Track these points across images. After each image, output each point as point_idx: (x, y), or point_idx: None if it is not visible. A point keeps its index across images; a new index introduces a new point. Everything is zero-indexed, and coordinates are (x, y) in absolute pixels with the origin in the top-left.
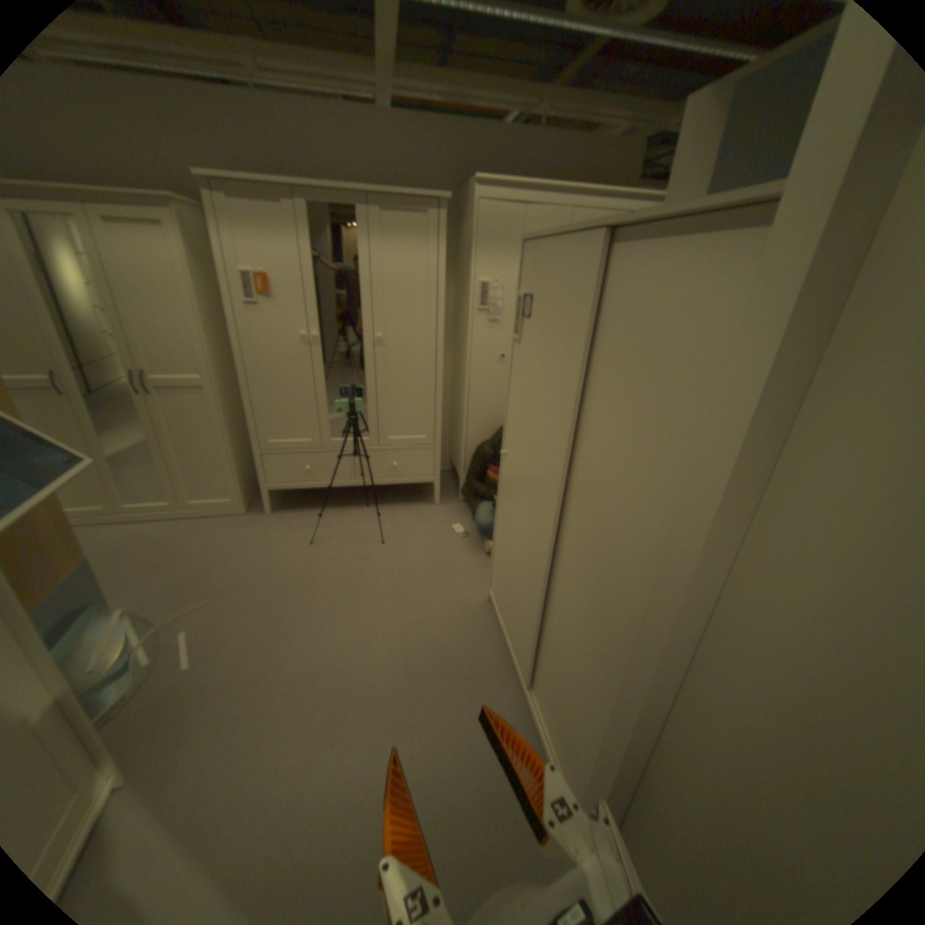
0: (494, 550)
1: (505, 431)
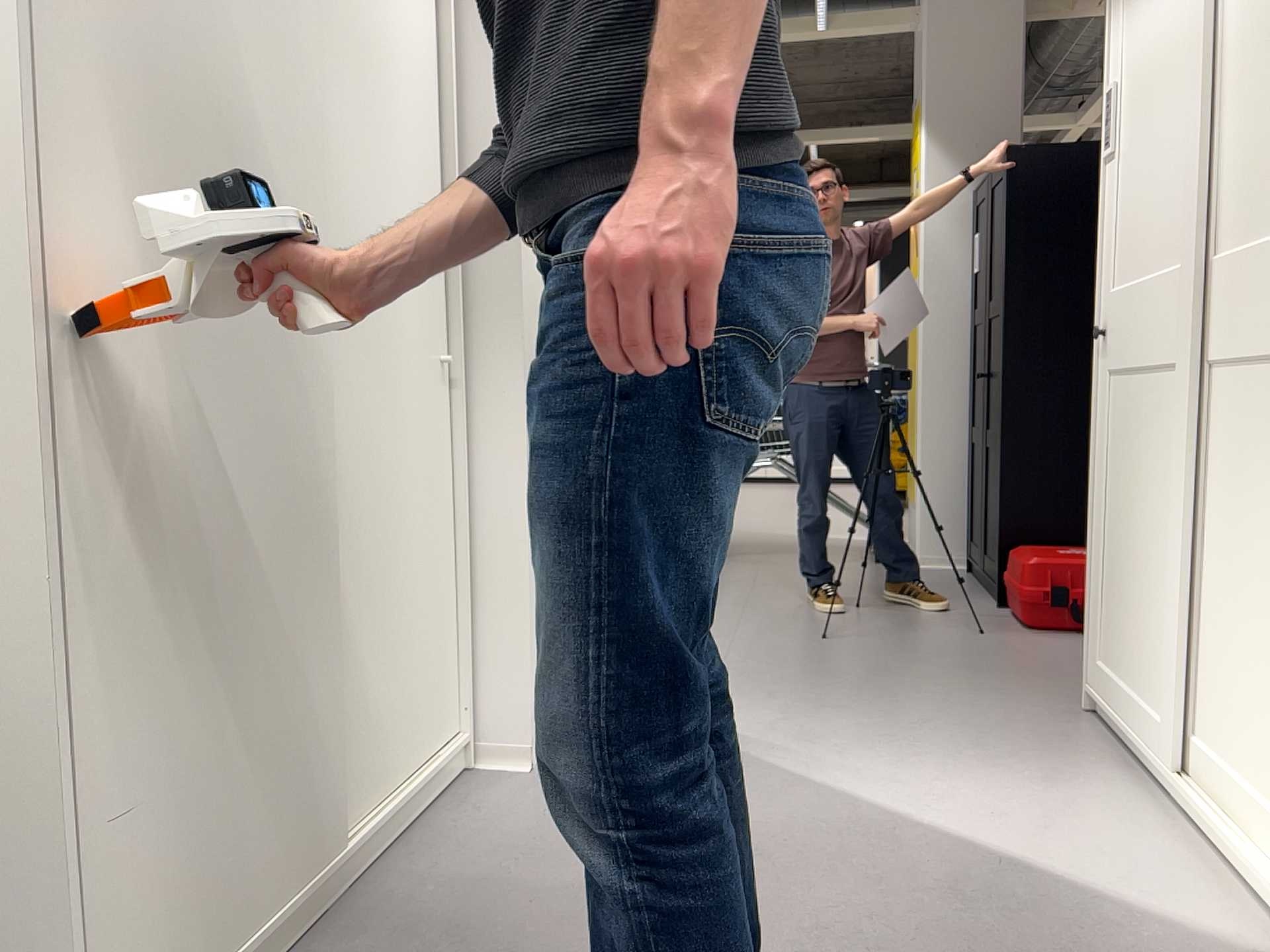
0: (83, 848)
1: (50, 225)
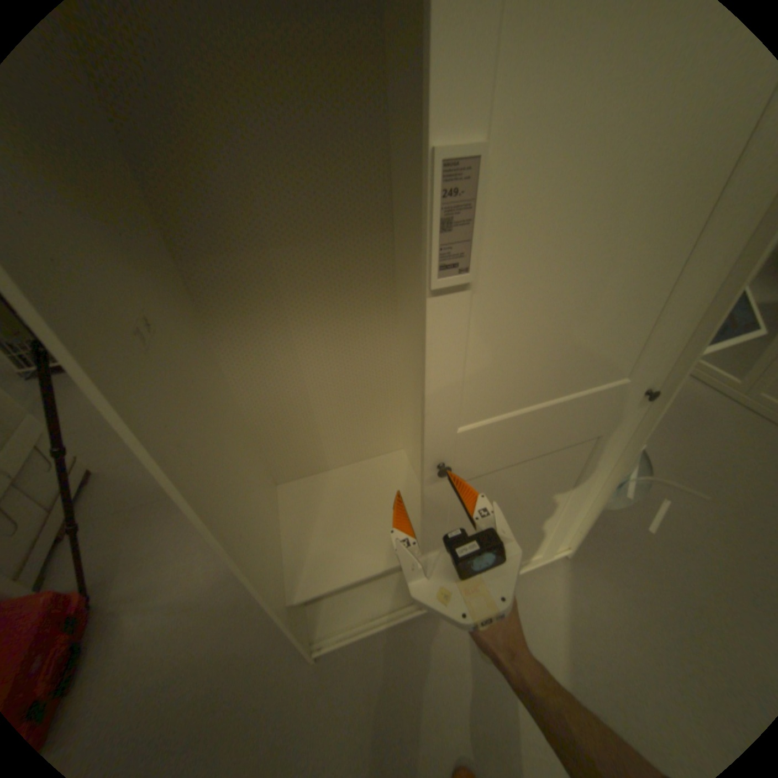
0: None
1: None
